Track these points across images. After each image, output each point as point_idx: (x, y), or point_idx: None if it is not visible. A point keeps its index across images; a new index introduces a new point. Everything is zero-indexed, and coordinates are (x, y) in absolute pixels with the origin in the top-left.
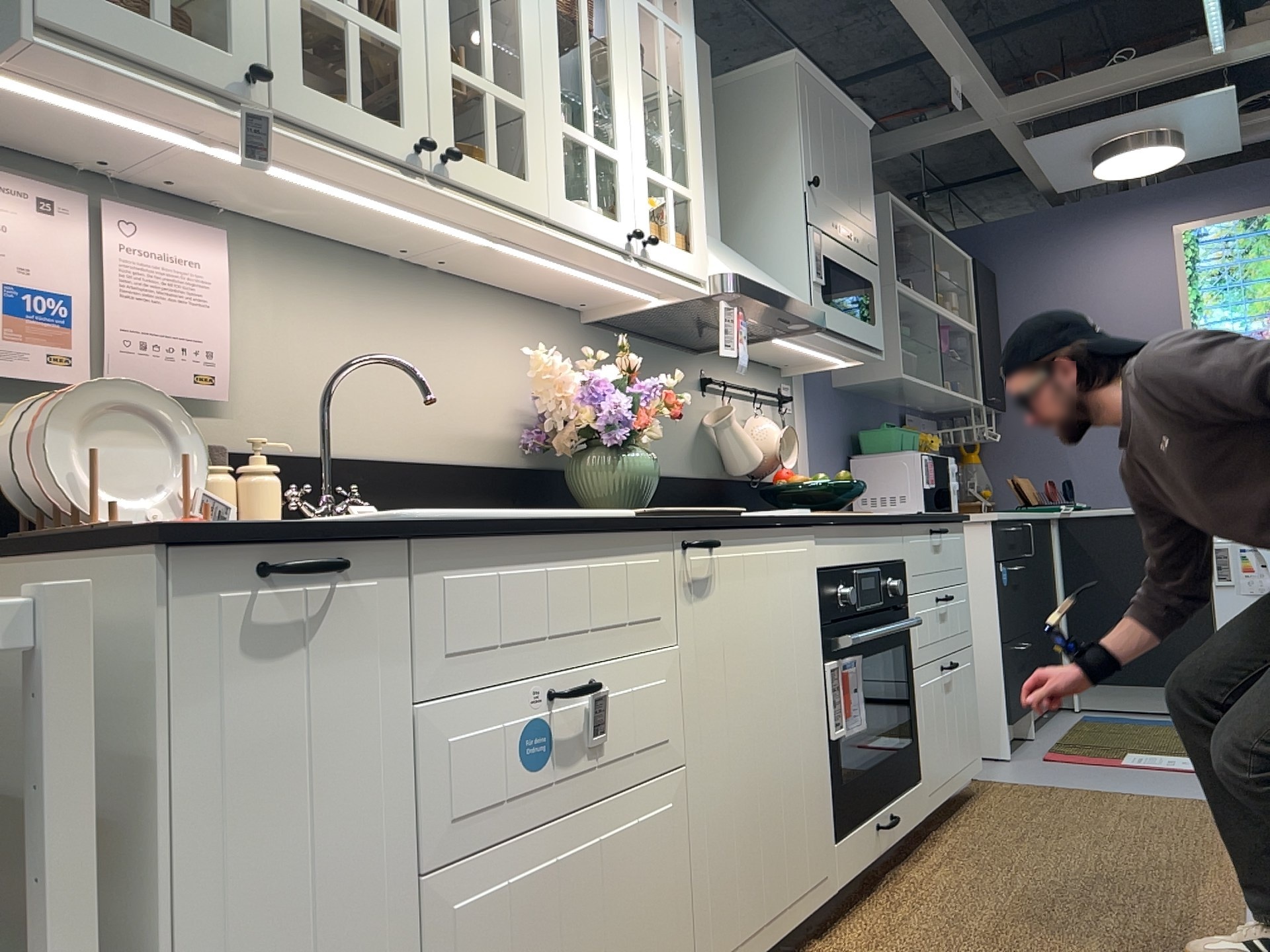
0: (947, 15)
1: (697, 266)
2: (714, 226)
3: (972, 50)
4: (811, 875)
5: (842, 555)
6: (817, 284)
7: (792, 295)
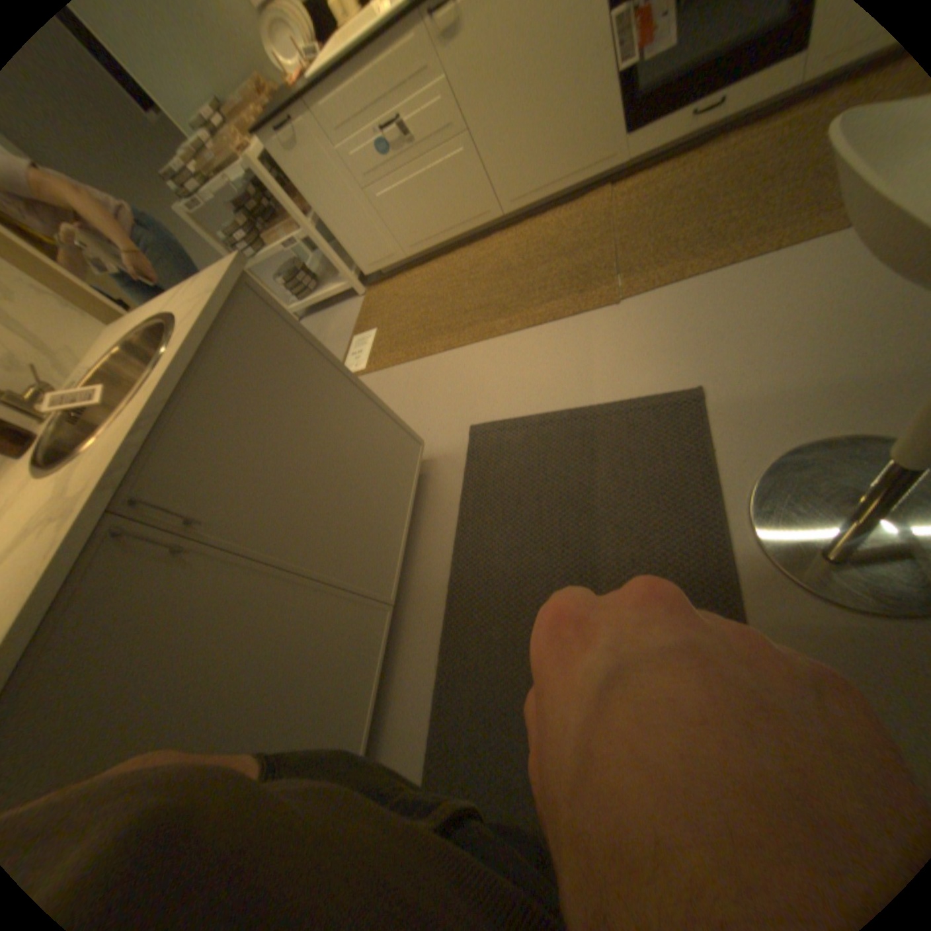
0: None
1: None
2: None
3: None
4: (594, 155)
5: None
6: None
7: None
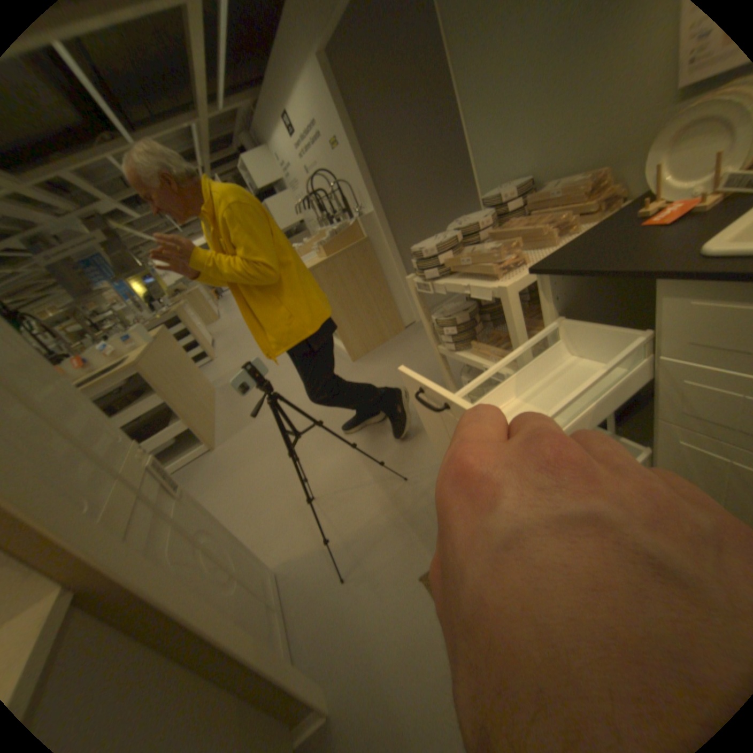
0: None
1: None
2: None
3: None
4: None
5: None
6: None
7: None
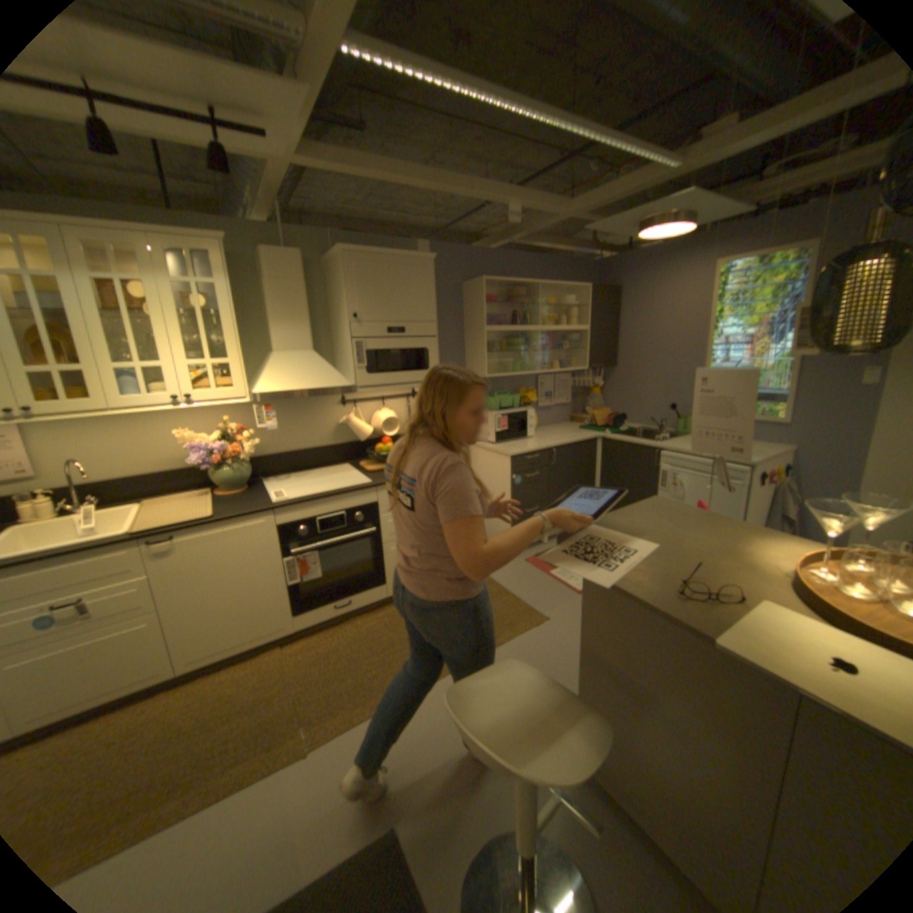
0: (473, 178)
1: (236, 393)
2: (303, 345)
3: (513, 187)
4: (268, 630)
5: (302, 515)
6: (358, 367)
7: (327, 382)
